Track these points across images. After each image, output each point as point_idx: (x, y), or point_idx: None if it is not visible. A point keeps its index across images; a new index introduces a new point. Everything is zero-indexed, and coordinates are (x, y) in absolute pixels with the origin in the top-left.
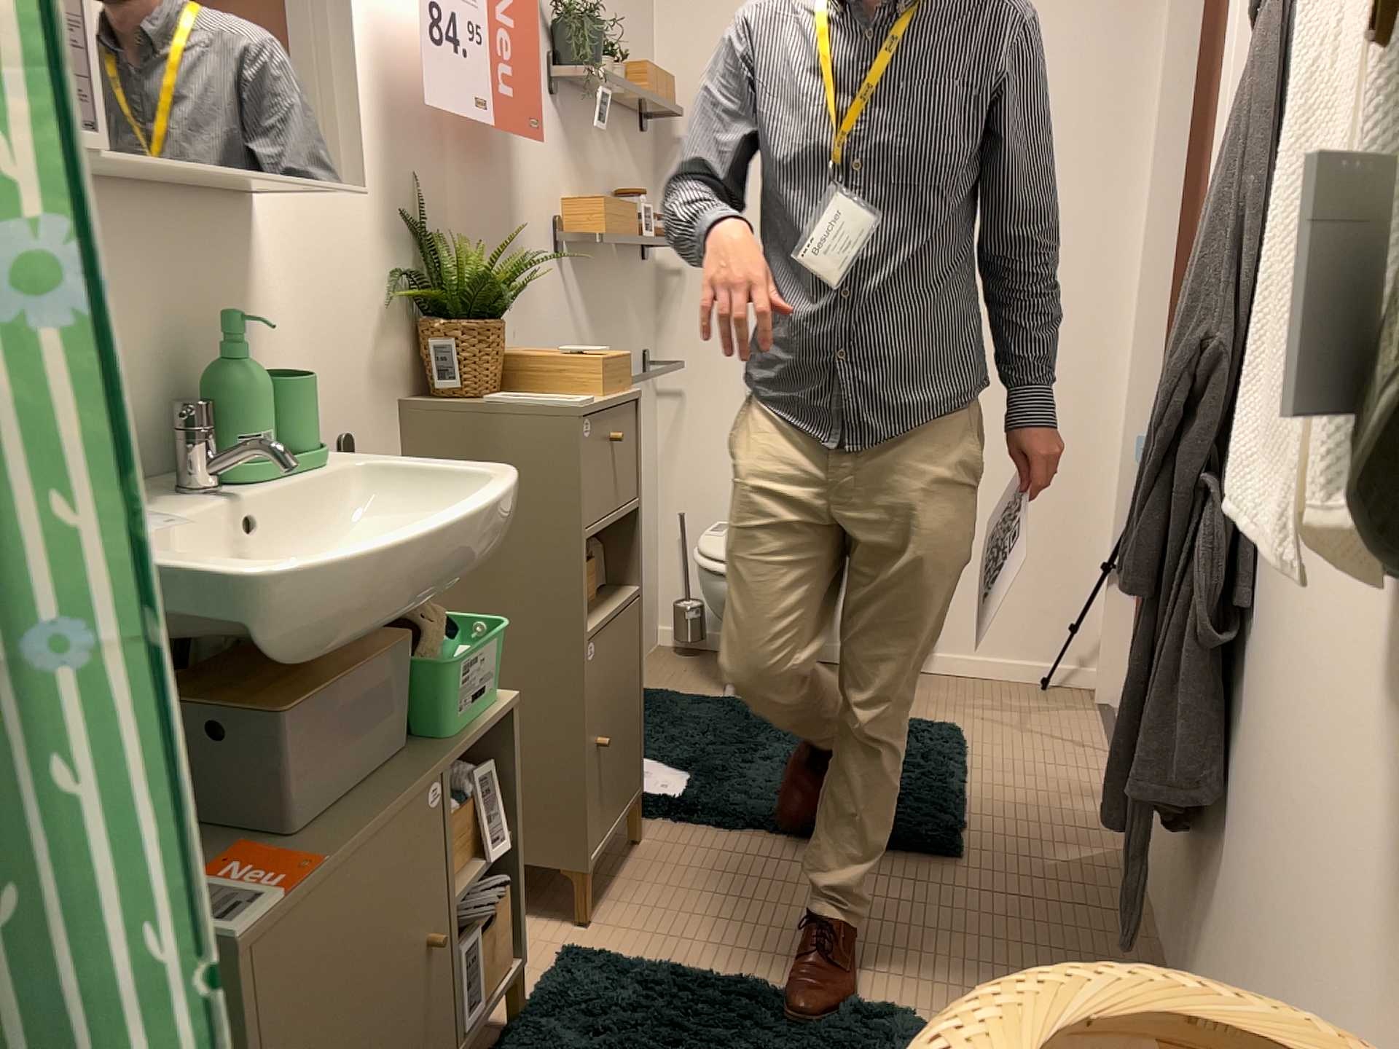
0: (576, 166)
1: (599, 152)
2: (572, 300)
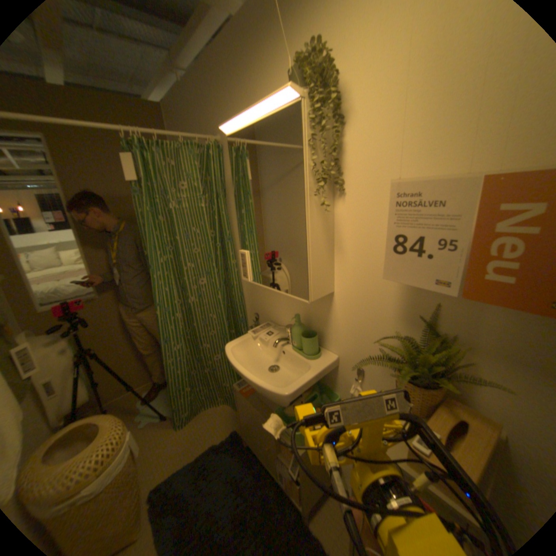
0: None
1: None
2: None
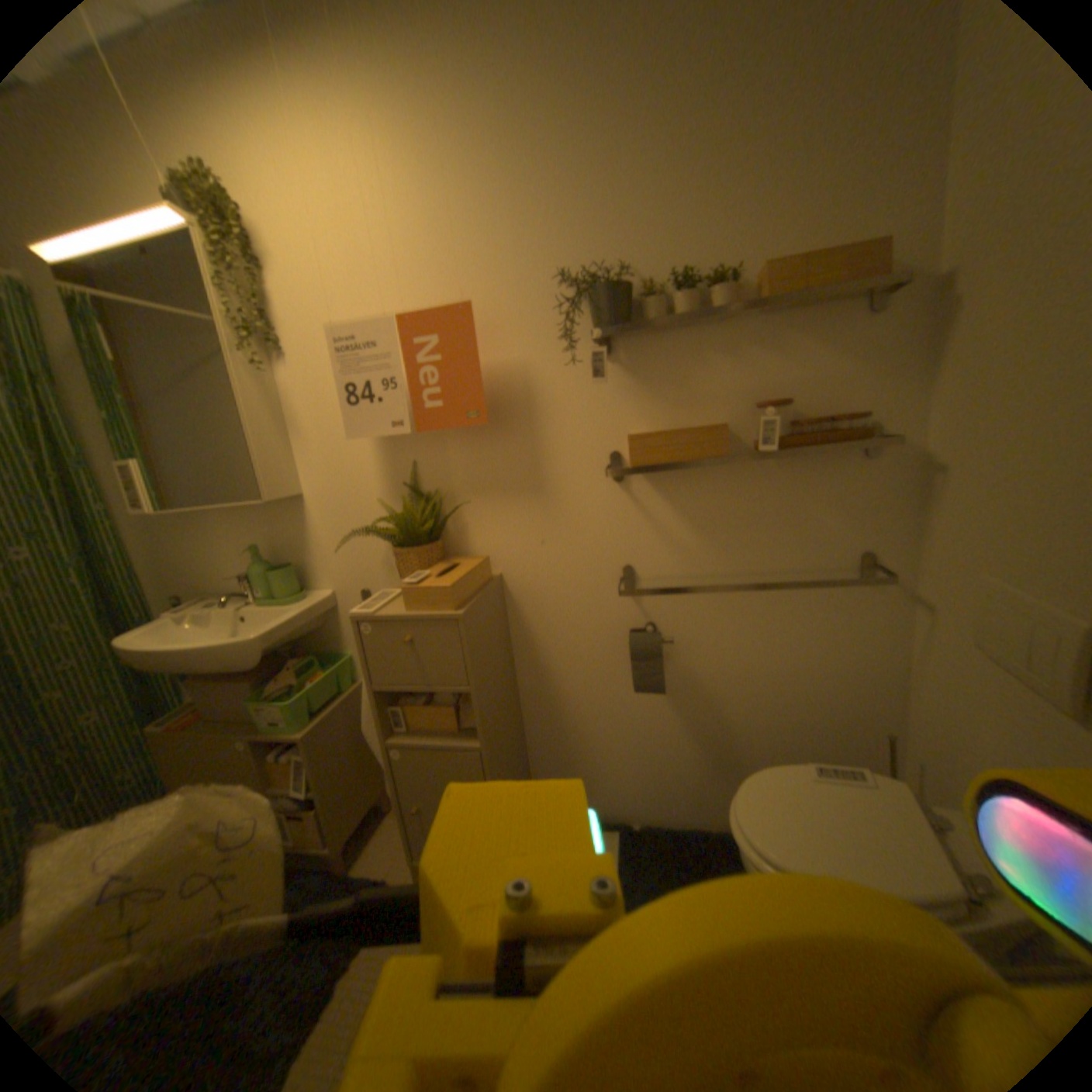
0: (659, 396)
1: (725, 366)
2: (649, 510)
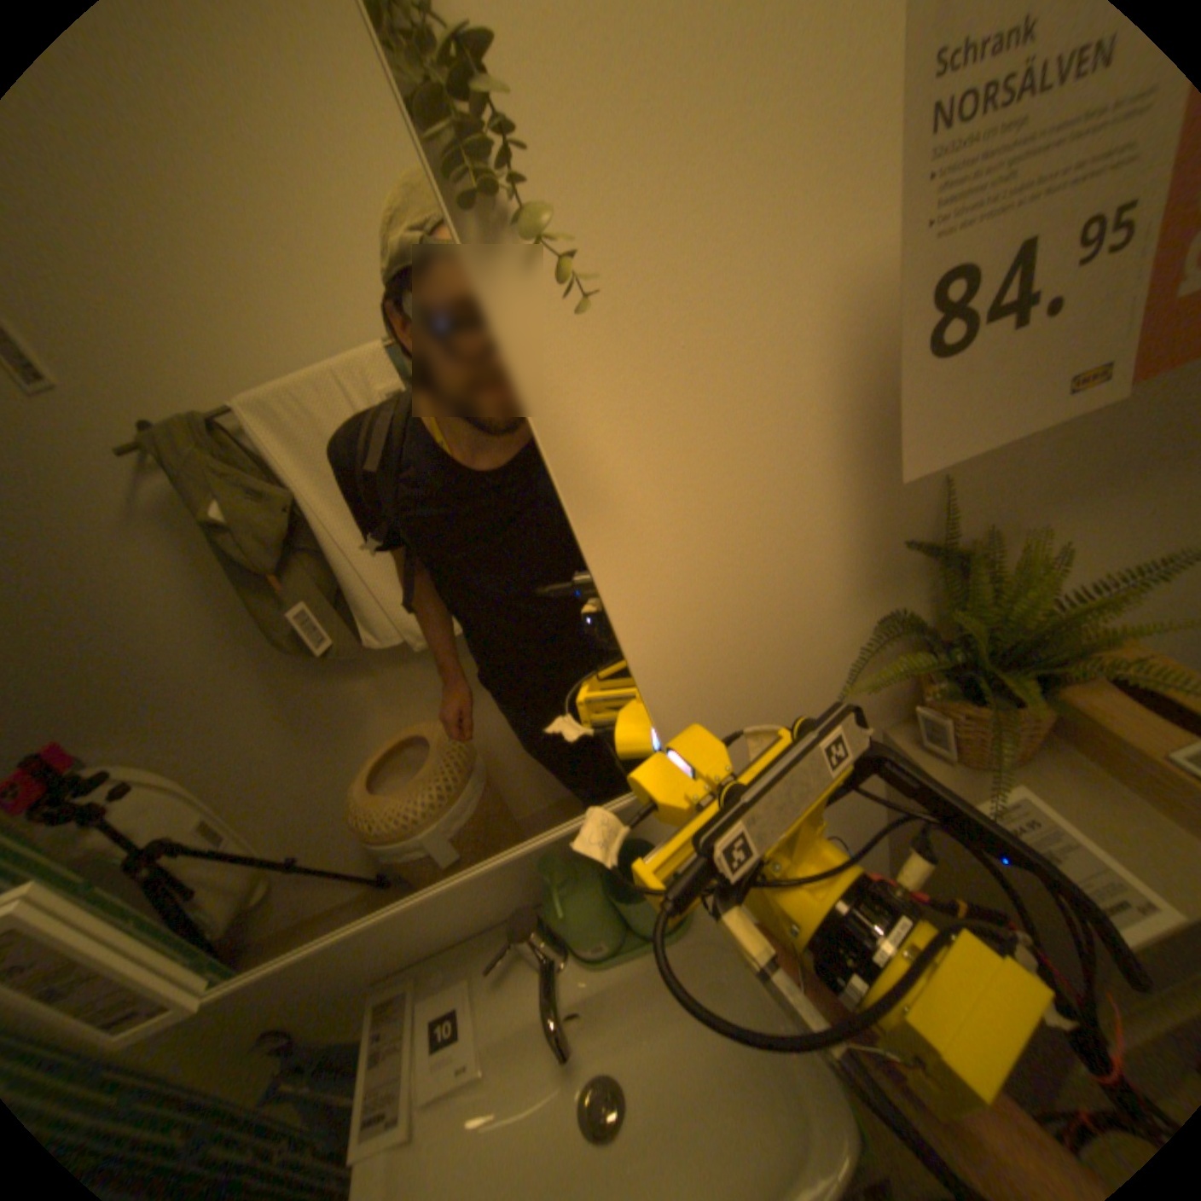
0: None
1: None
2: None
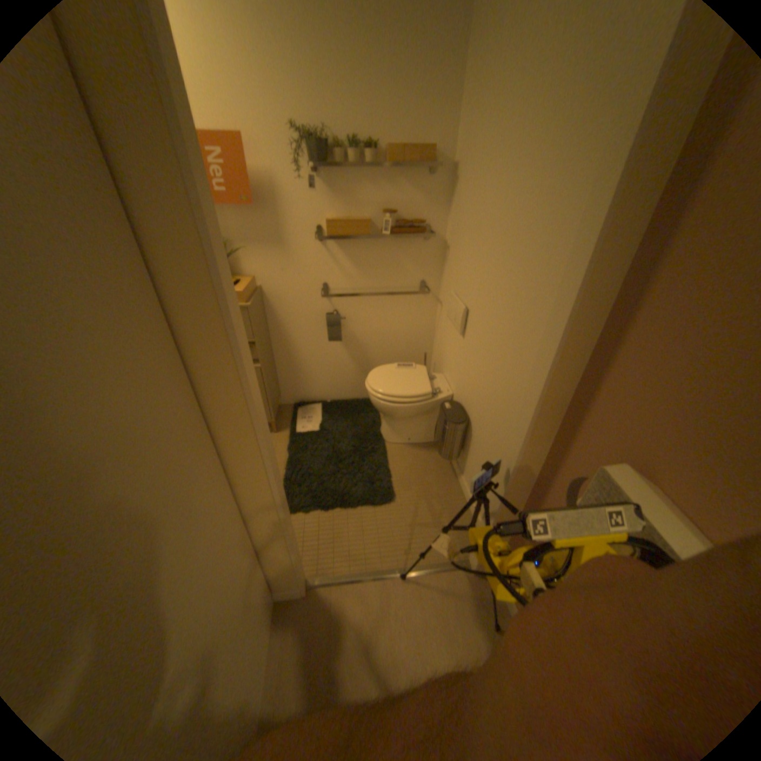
0: (341, 202)
1: (371, 192)
2: (336, 259)
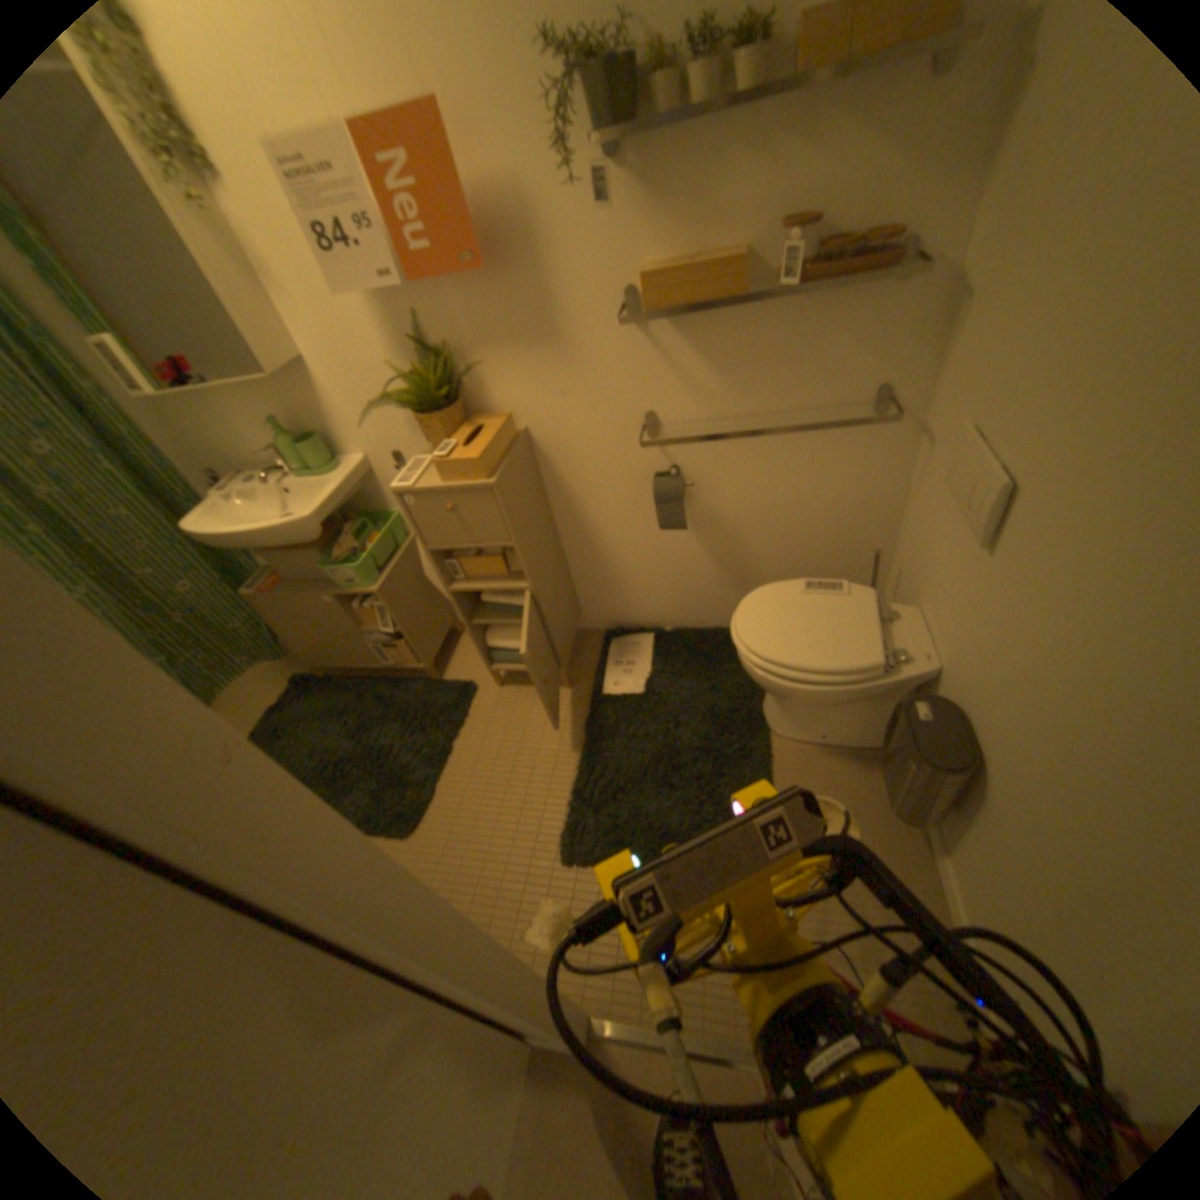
0: (674, 215)
1: (748, 170)
2: (667, 354)
